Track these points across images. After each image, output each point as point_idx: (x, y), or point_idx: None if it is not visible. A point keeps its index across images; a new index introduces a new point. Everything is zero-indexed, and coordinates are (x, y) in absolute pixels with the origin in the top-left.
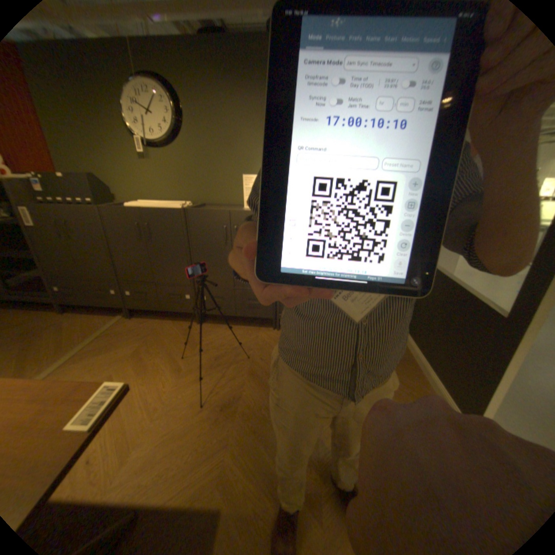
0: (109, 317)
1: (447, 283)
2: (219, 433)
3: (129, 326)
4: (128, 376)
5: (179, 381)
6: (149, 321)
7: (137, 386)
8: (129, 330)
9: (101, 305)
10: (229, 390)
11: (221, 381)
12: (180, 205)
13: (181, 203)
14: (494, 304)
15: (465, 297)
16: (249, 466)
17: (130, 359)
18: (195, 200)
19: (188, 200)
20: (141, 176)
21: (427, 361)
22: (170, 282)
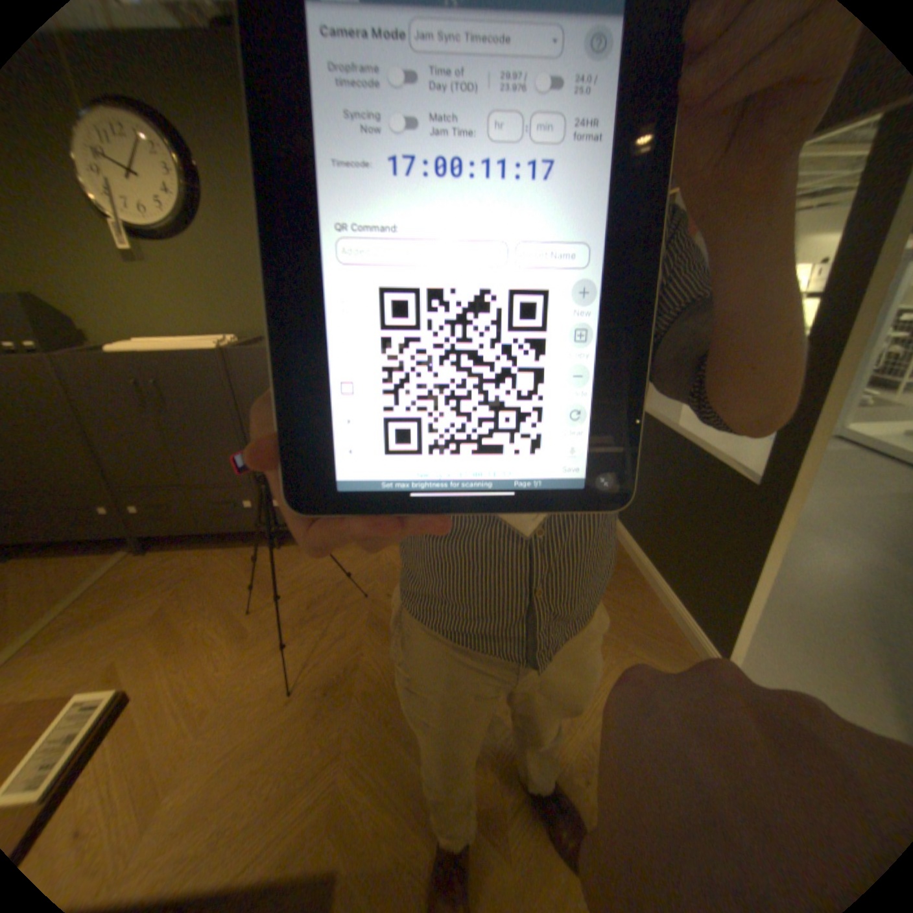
0: (104, 558)
1: (671, 438)
2: (325, 736)
3: (146, 569)
4: (149, 661)
5: (247, 654)
6: (182, 554)
7: (169, 677)
8: (145, 576)
9: (85, 538)
10: (338, 658)
11: (322, 645)
12: (214, 343)
13: (218, 340)
14: (740, 465)
15: (699, 457)
16: (382, 783)
17: (150, 628)
18: (244, 333)
19: (231, 334)
20: (136, 295)
21: (652, 563)
22: (213, 482)
